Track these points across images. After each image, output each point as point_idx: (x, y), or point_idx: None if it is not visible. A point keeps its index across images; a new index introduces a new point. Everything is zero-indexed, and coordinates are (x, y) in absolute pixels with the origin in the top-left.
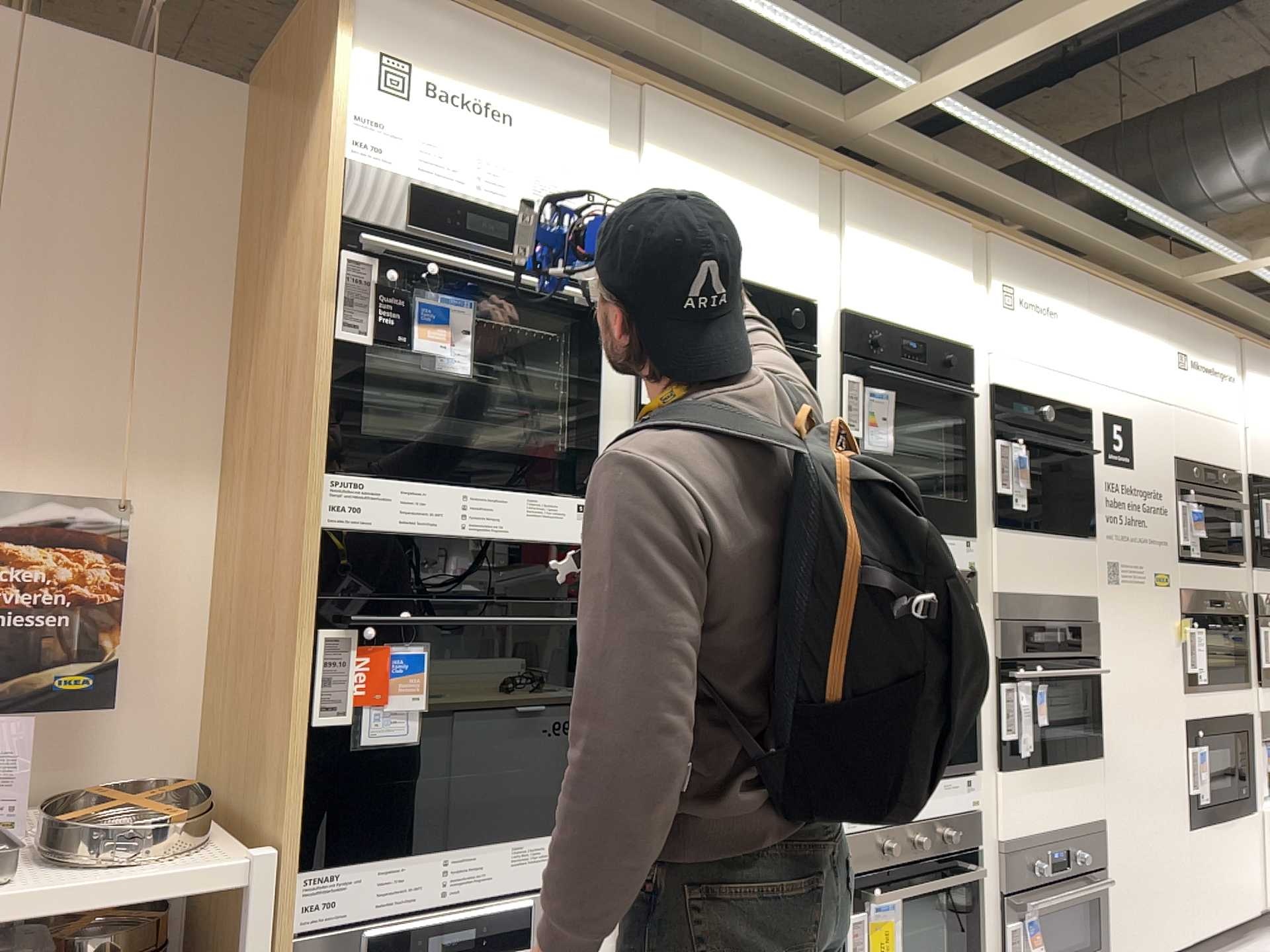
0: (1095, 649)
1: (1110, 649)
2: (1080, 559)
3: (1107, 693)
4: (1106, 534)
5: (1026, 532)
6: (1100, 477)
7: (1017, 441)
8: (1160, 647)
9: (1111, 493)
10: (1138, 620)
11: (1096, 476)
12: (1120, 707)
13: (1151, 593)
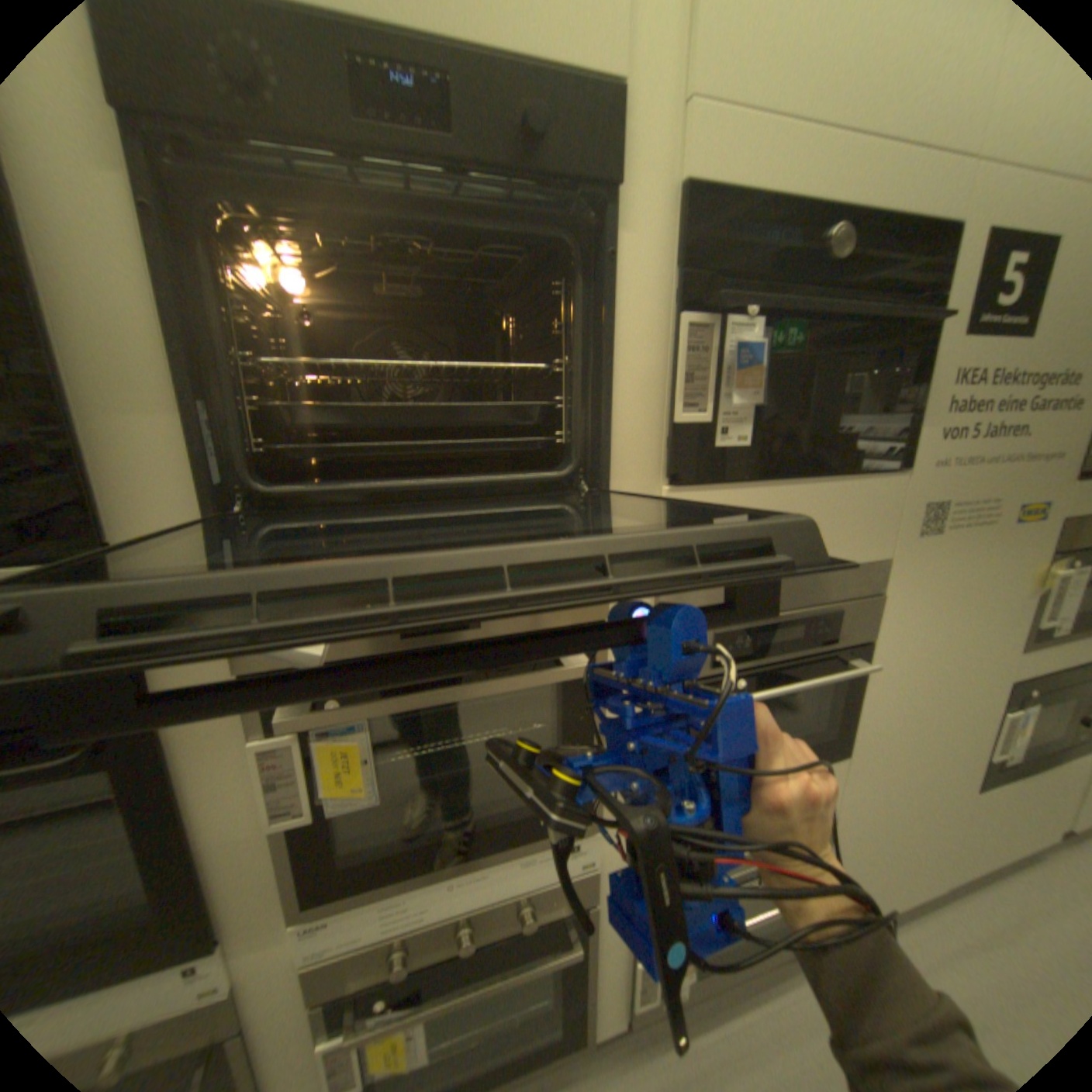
0: (870, 635)
1: (902, 628)
2: (869, 510)
3: (881, 685)
4: (941, 459)
5: (748, 482)
6: (955, 359)
7: (754, 308)
8: (1003, 607)
9: (974, 385)
10: (972, 578)
11: (945, 359)
12: (900, 696)
13: (1011, 536)
